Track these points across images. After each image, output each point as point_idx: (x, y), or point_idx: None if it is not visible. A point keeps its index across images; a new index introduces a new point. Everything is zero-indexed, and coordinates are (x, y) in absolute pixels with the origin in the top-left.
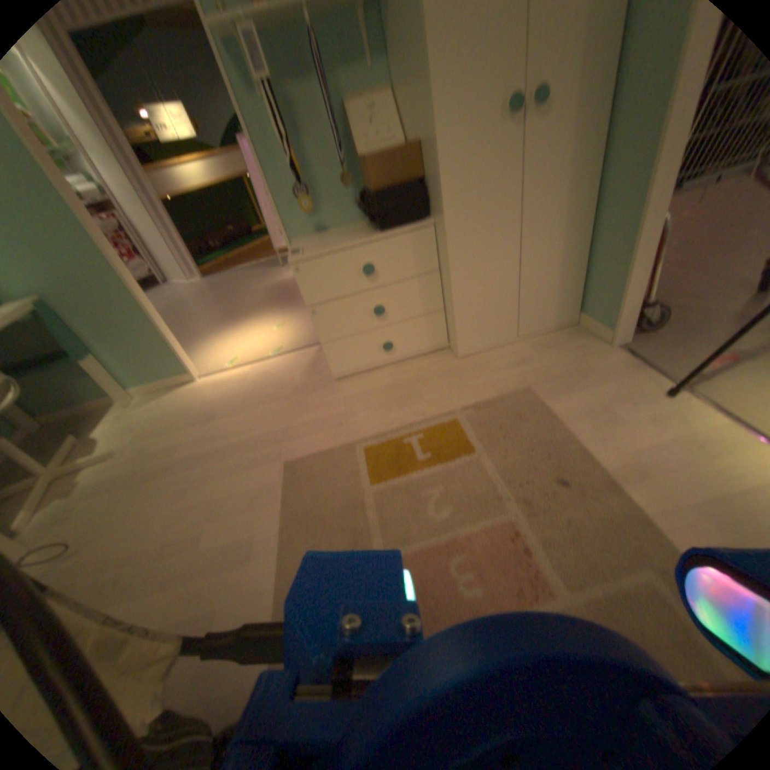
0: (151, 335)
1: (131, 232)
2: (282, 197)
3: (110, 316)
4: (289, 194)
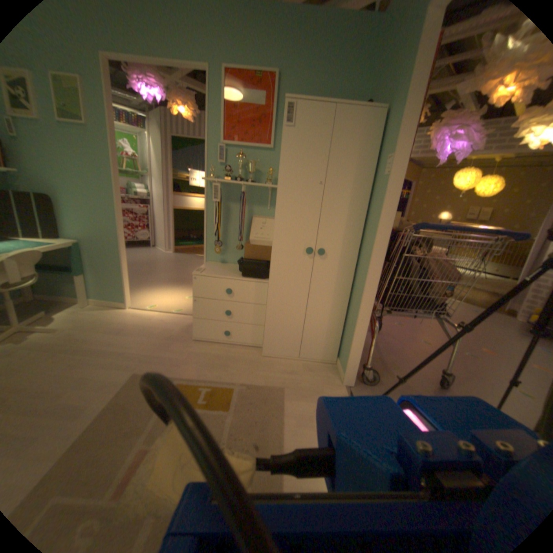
0: (117, 280)
1: (151, 219)
2: (210, 244)
3: (103, 264)
4: (214, 244)
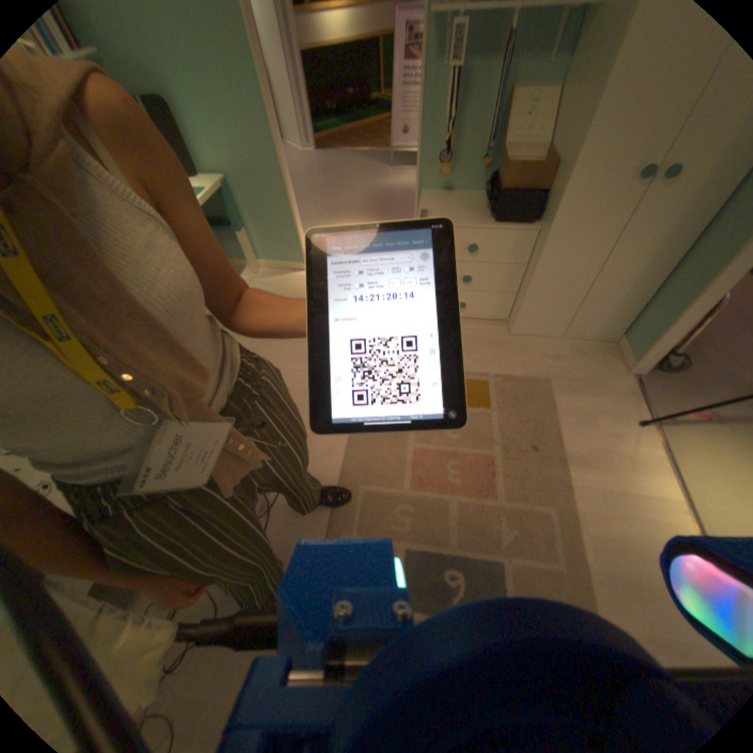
0: (288, 229)
1: None
2: (428, 155)
3: (265, 206)
4: (434, 155)
